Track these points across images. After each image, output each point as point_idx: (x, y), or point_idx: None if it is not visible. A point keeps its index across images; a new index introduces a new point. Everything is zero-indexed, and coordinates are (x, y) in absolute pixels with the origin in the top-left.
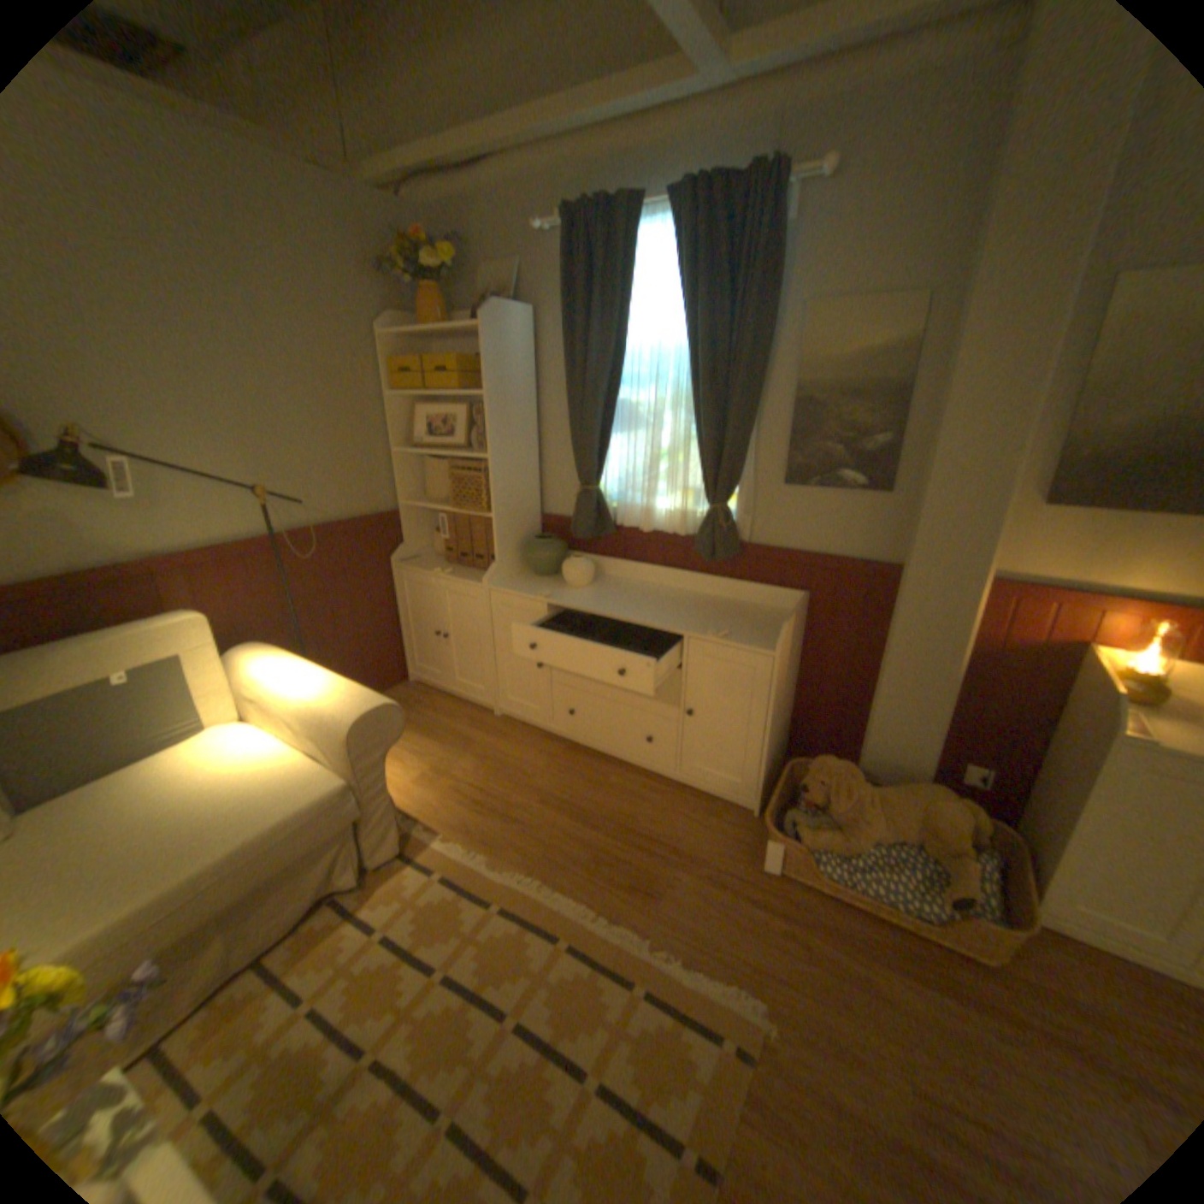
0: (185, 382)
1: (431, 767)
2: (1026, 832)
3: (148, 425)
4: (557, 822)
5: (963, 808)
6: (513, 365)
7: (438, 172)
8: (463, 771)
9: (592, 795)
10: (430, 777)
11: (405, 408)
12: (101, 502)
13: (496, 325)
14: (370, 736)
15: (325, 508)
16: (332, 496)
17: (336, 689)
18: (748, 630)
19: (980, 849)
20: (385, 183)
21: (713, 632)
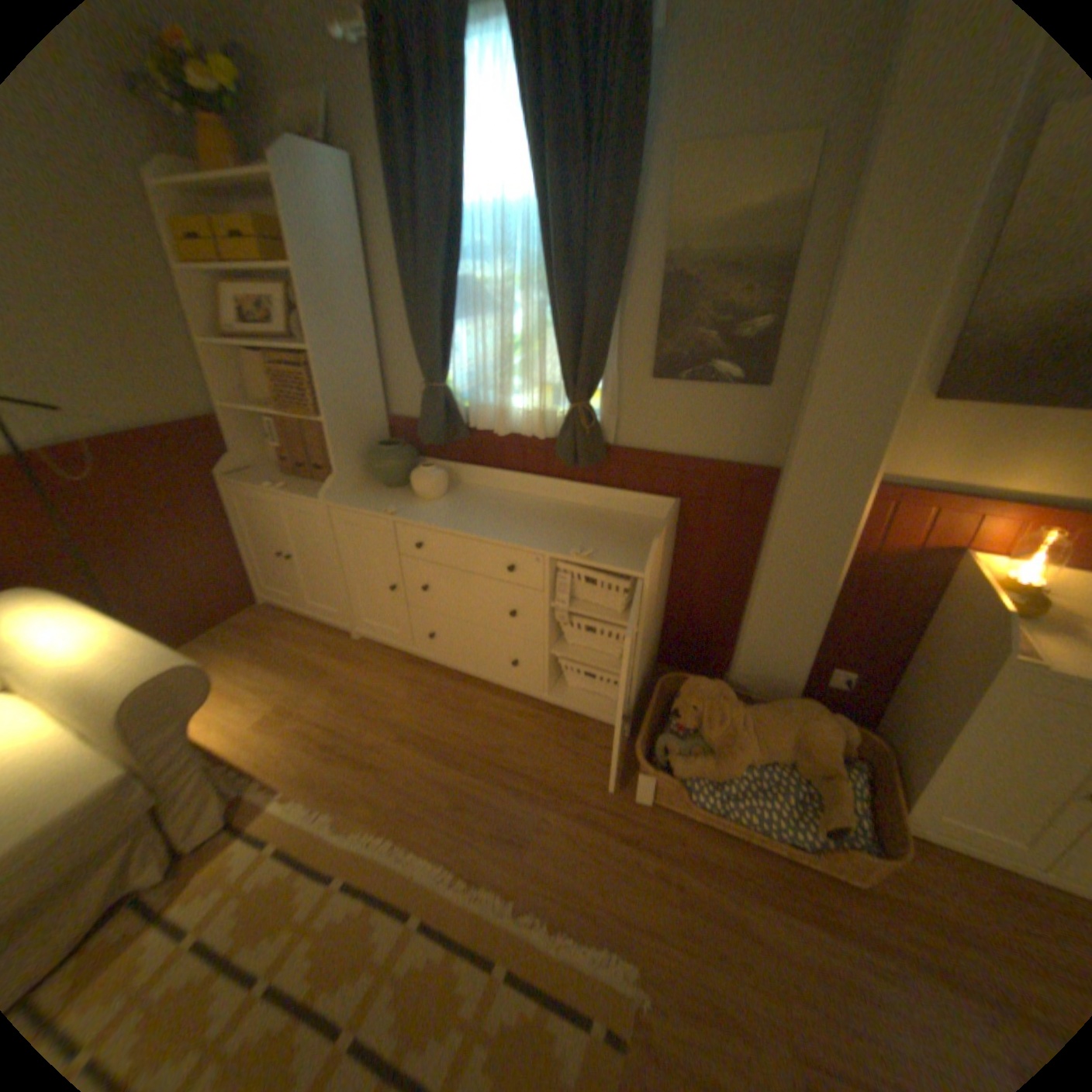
0: None
1: (276, 706)
2: (888, 733)
3: None
4: (416, 761)
5: (836, 725)
6: (330, 229)
7: None
8: (313, 708)
9: (456, 725)
10: (275, 718)
11: (207, 287)
12: None
13: (299, 173)
14: (158, 707)
15: (110, 413)
16: (119, 398)
17: (113, 649)
18: (616, 546)
19: (849, 760)
20: None
21: (577, 550)
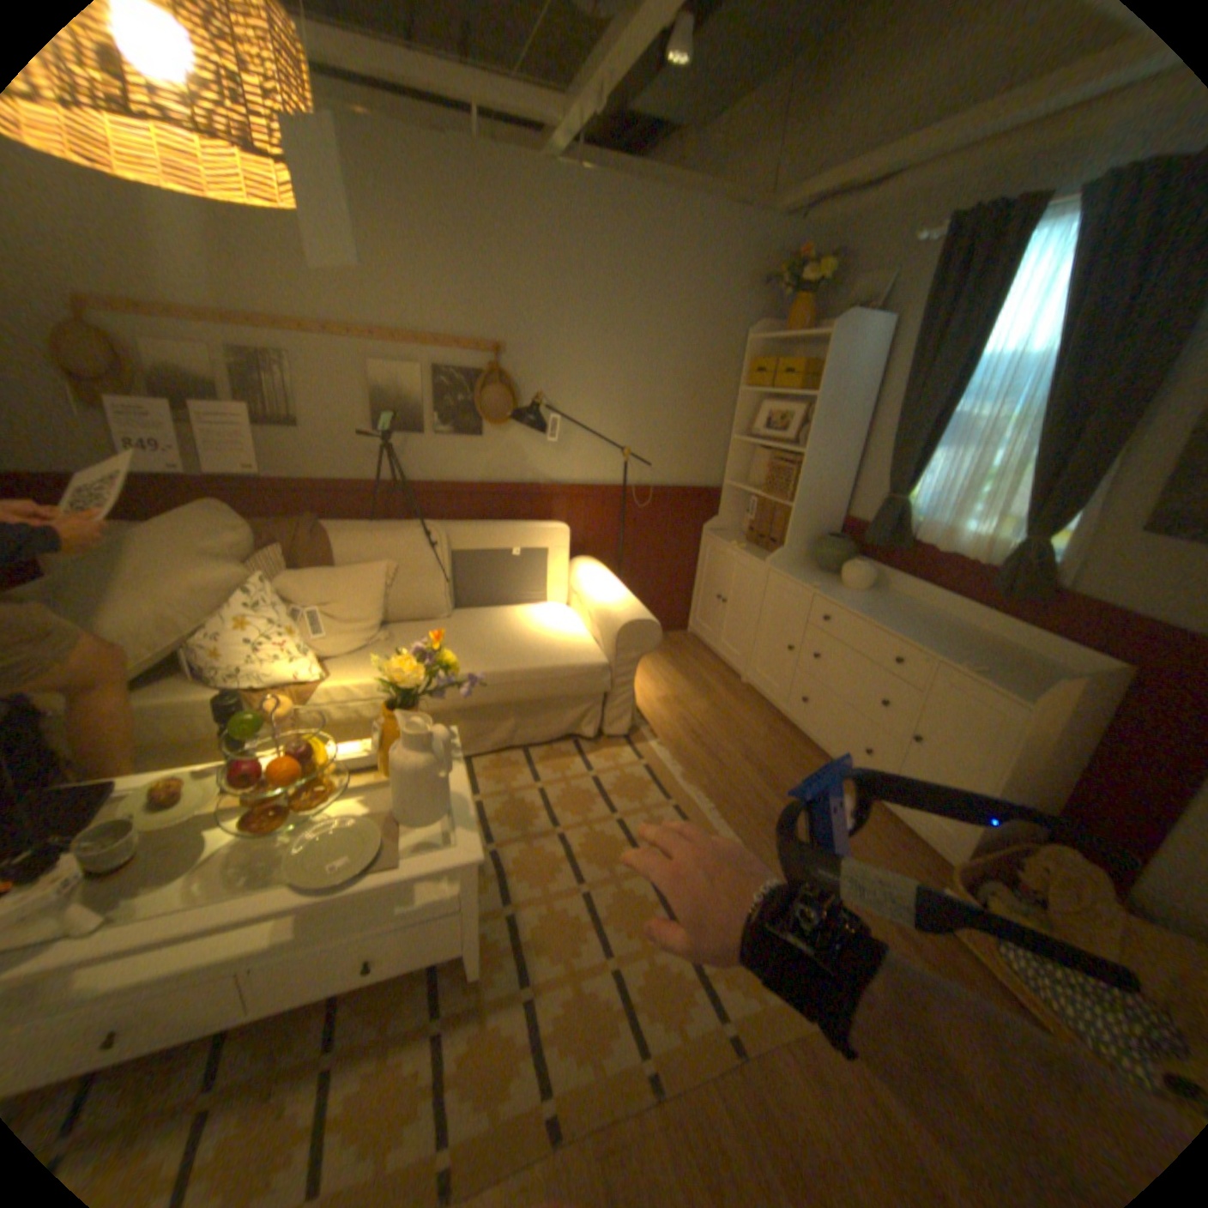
0: (605, 370)
1: (673, 696)
2: None
3: (576, 398)
4: (751, 778)
5: None
6: (857, 370)
7: (847, 192)
8: (695, 709)
9: (793, 776)
10: (670, 702)
11: (752, 403)
12: (539, 444)
13: (849, 333)
14: (633, 639)
15: (666, 475)
16: (674, 467)
17: (624, 601)
18: (1020, 680)
19: None
20: (799, 208)
21: (971, 666)
